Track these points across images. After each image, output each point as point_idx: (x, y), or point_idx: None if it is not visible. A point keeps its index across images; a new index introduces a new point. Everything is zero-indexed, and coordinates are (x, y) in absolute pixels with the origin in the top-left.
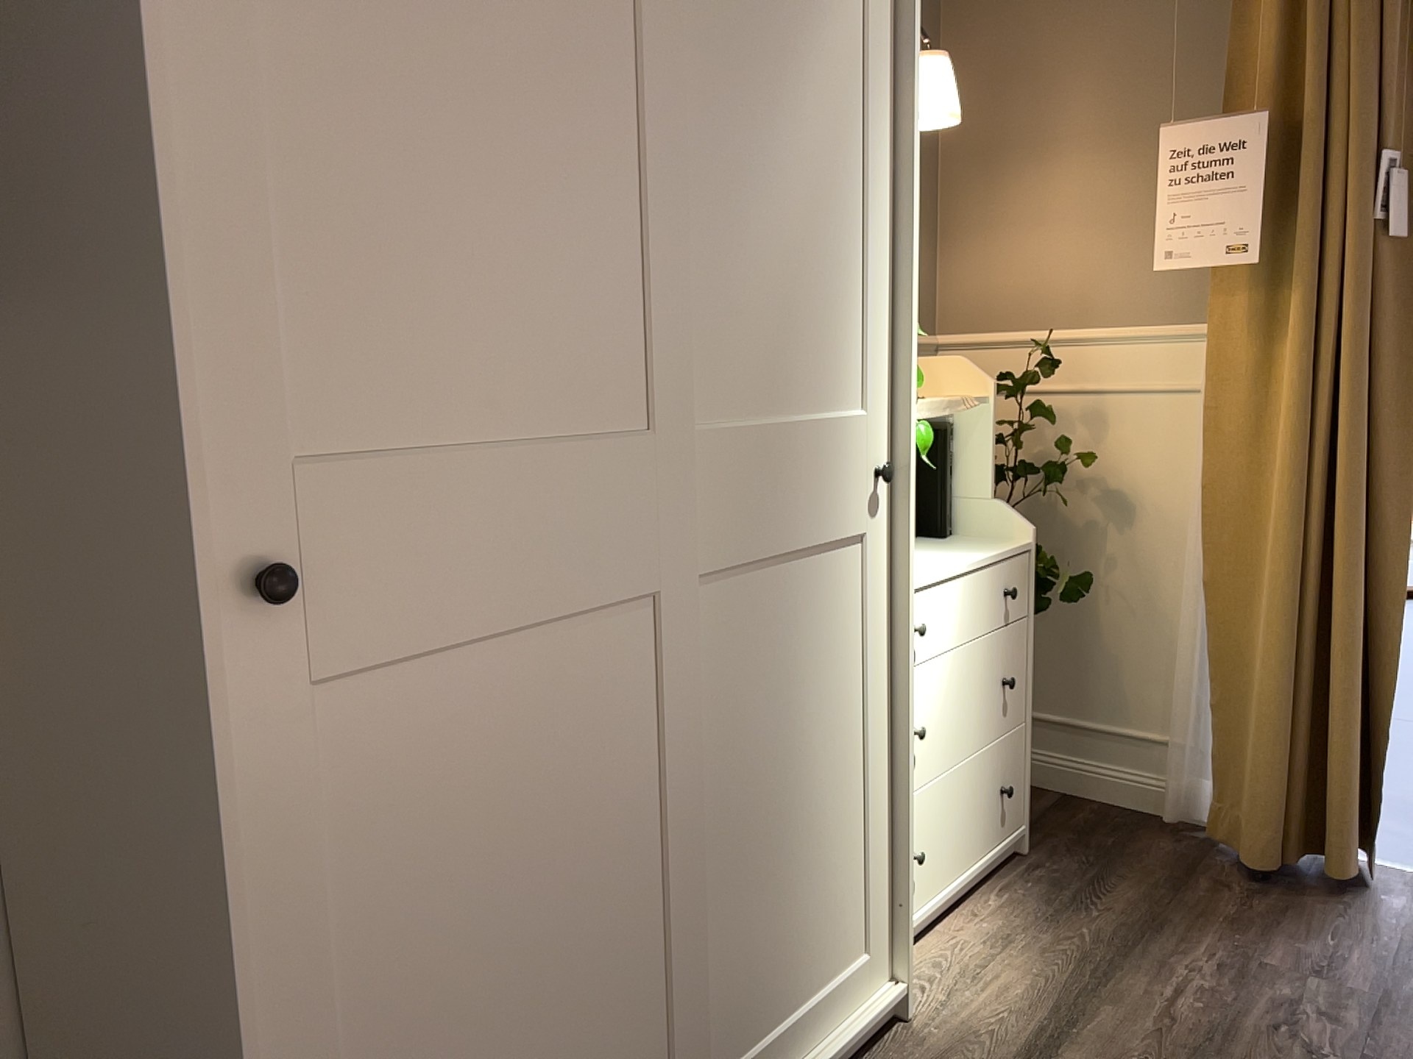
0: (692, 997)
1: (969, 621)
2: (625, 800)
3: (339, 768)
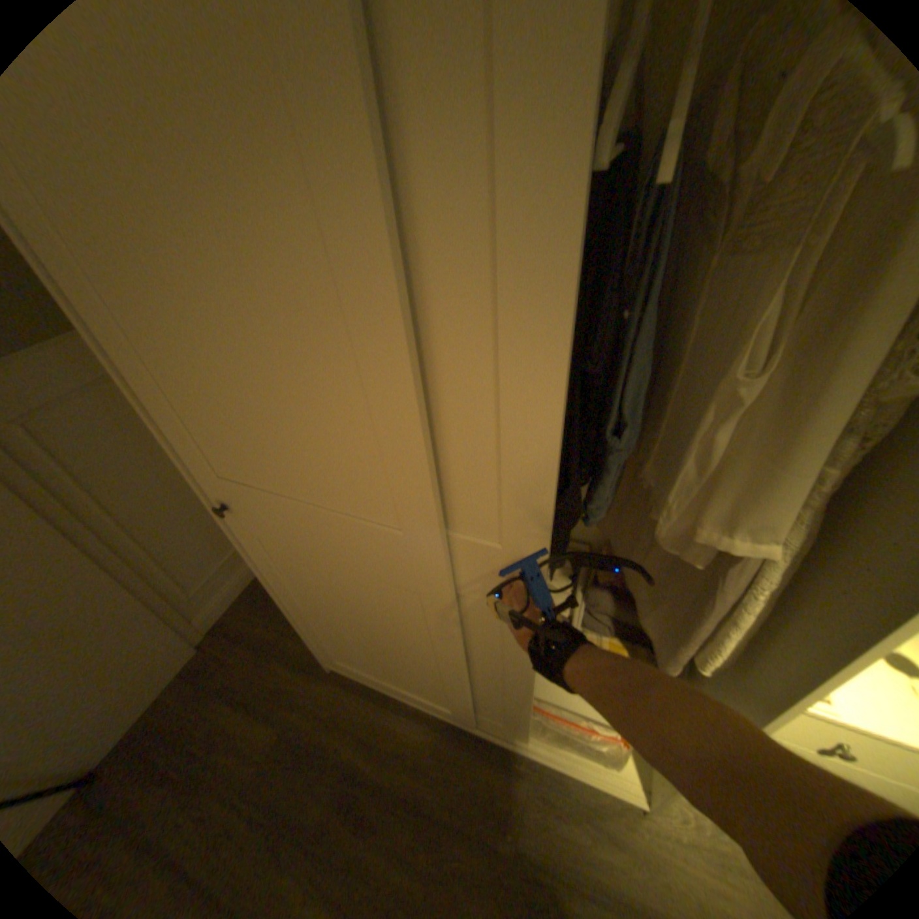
0: (455, 699)
1: None
2: (408, 636)
3: (273, 559)
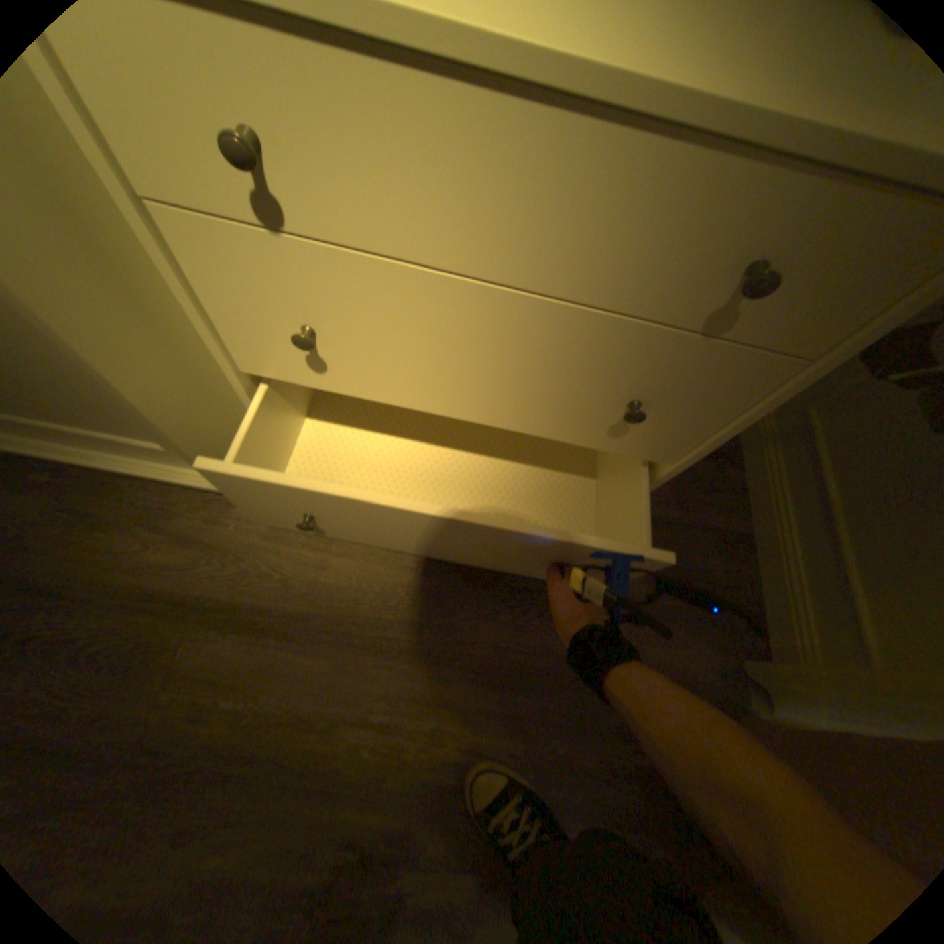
0: None
1: (523, 242)
2: None
3: None
